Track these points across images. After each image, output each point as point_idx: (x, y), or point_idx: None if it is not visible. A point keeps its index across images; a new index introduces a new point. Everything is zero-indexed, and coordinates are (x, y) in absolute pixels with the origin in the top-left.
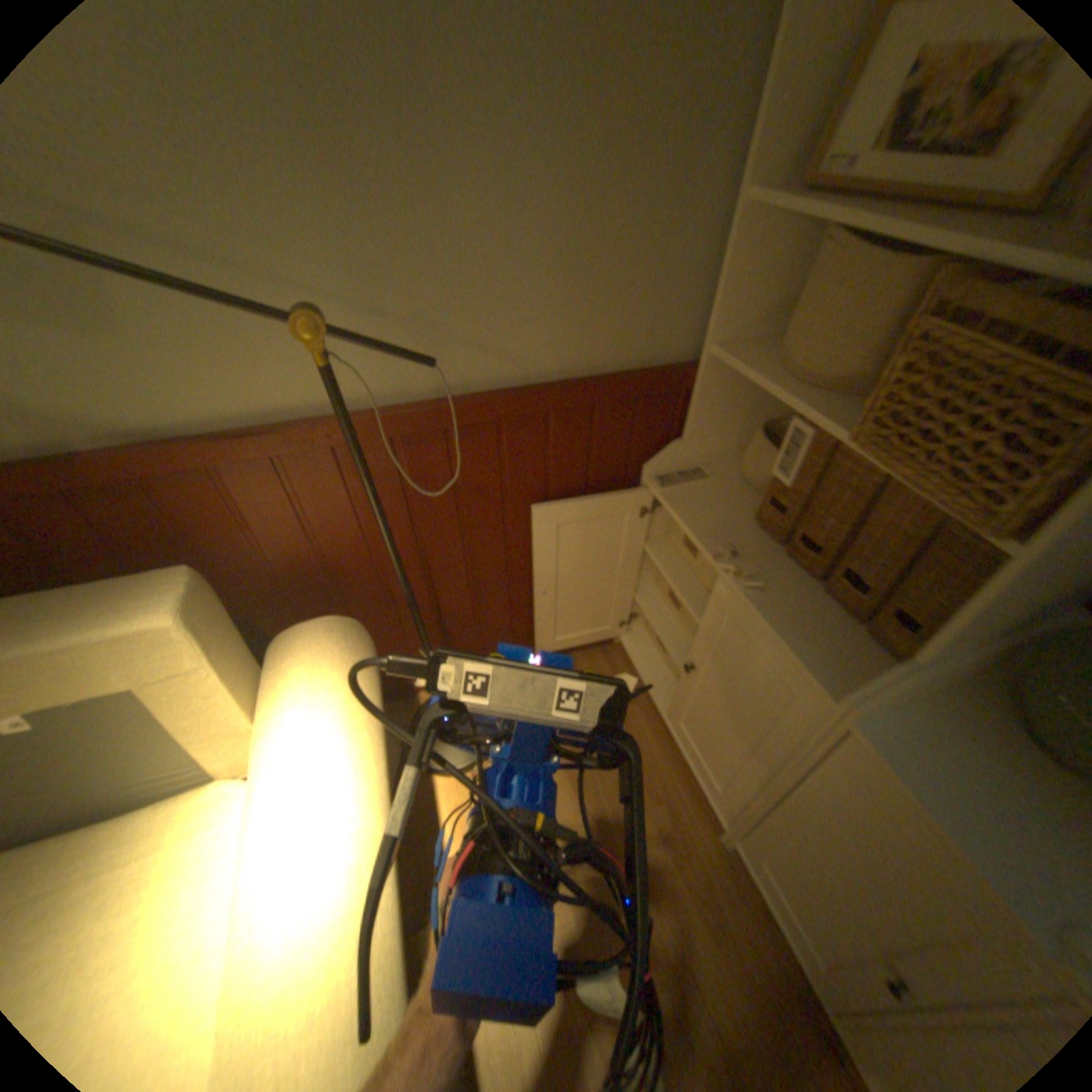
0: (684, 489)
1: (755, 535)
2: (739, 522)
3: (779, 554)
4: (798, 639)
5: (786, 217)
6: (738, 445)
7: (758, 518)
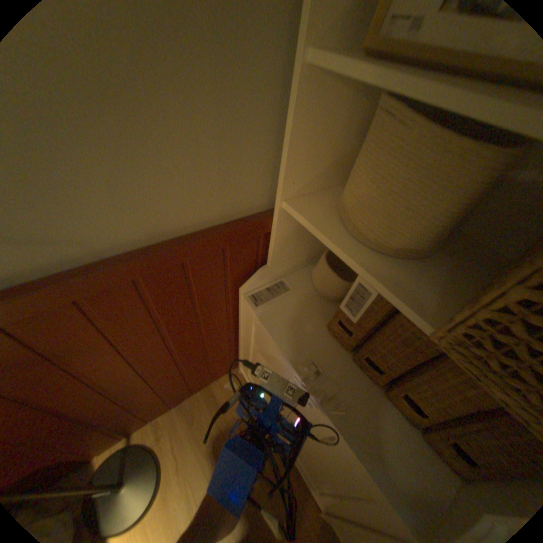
0: (273, 305)
1: (329, 346)
2: (316, 333)
3: (348, 363)
4: (379, 465)
5: (341, 84)
6: (307, 260)
7: (329, 327)
